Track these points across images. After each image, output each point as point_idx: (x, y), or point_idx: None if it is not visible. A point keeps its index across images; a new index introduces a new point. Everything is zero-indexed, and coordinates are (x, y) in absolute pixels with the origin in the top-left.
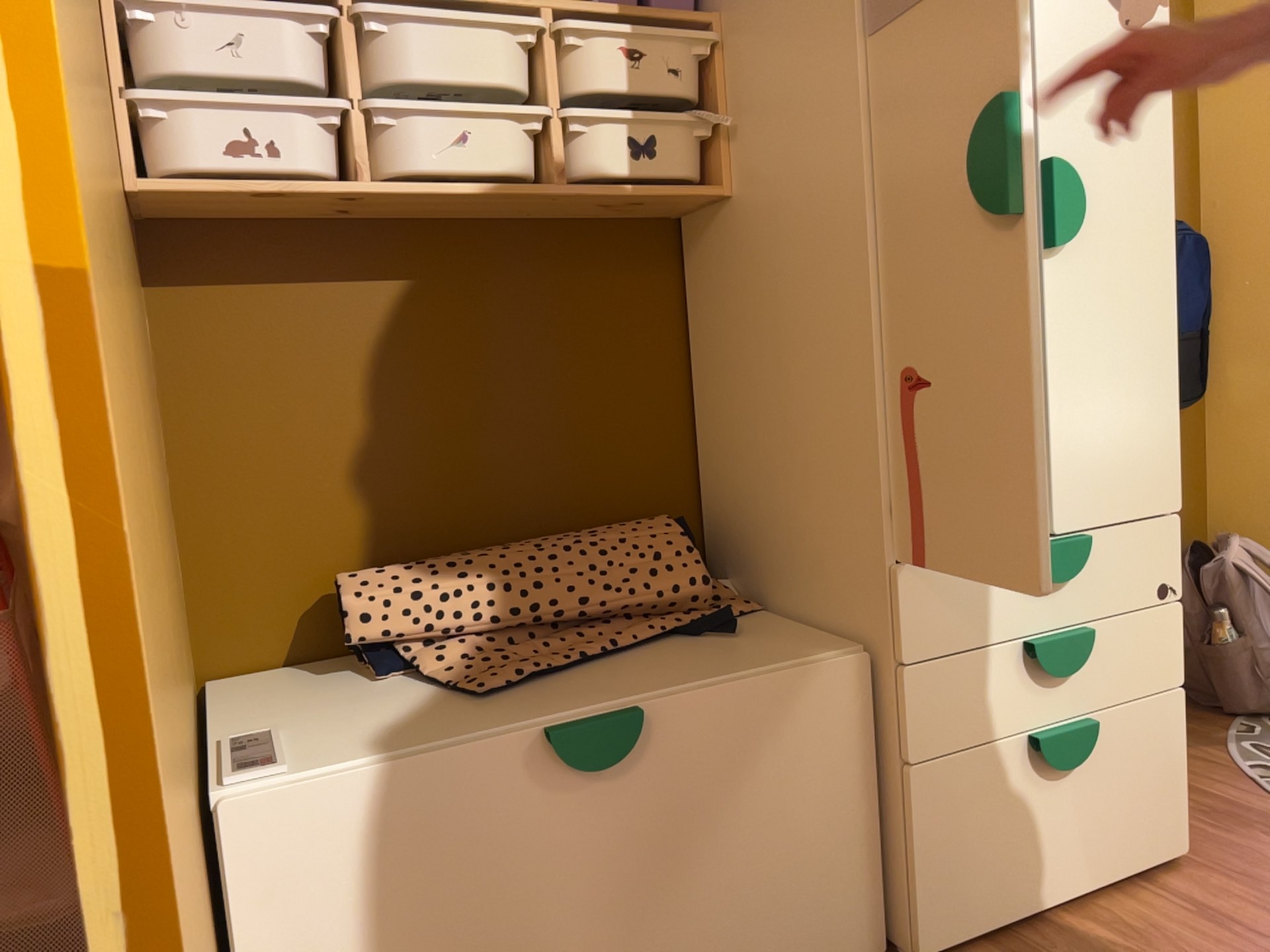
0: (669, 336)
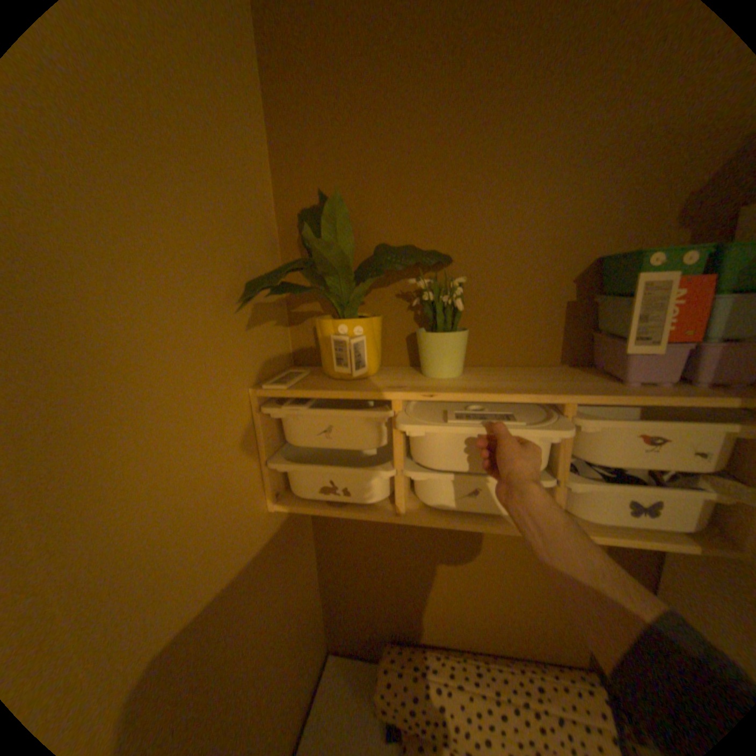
0: (639, 567)
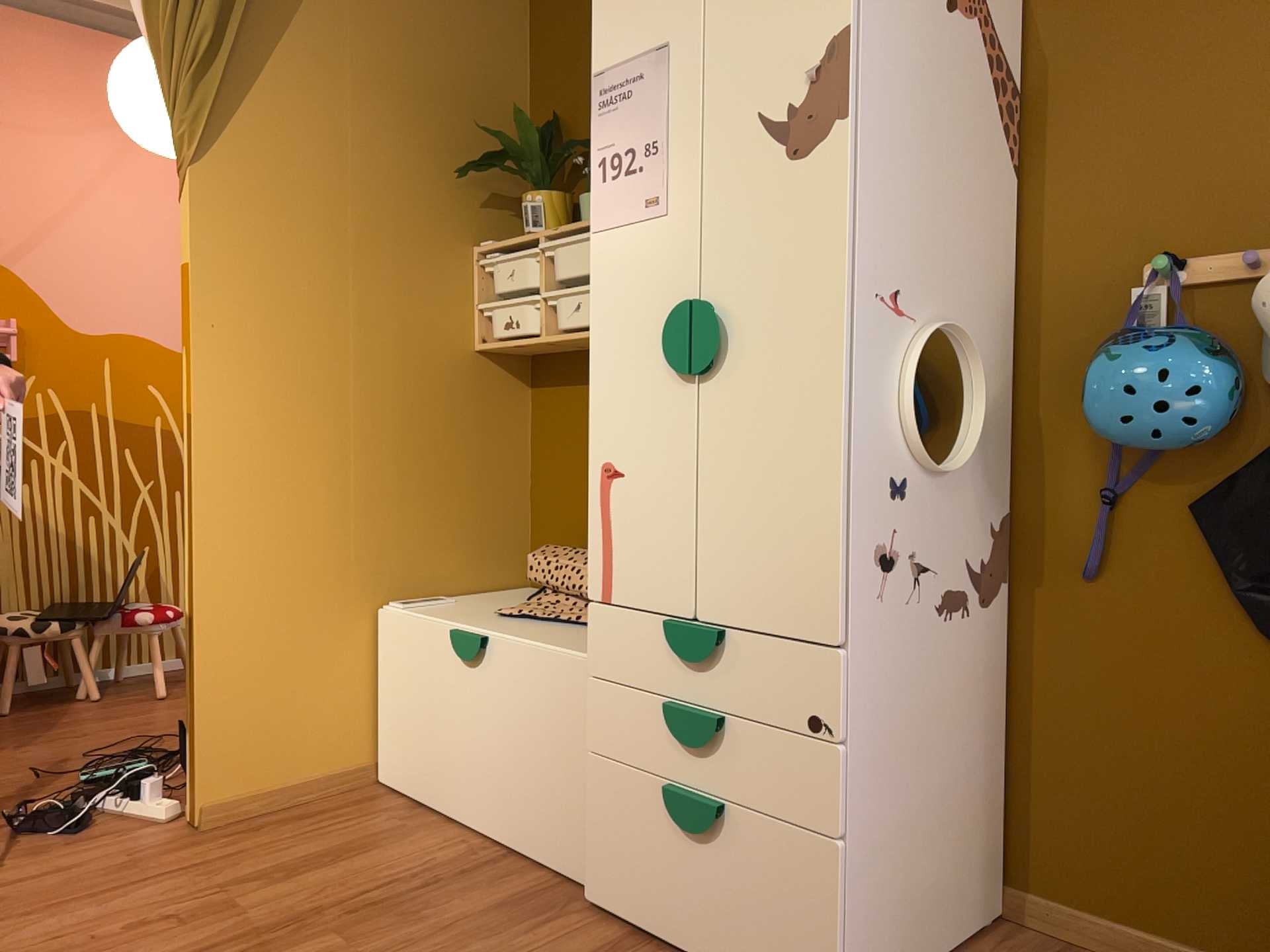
0: None
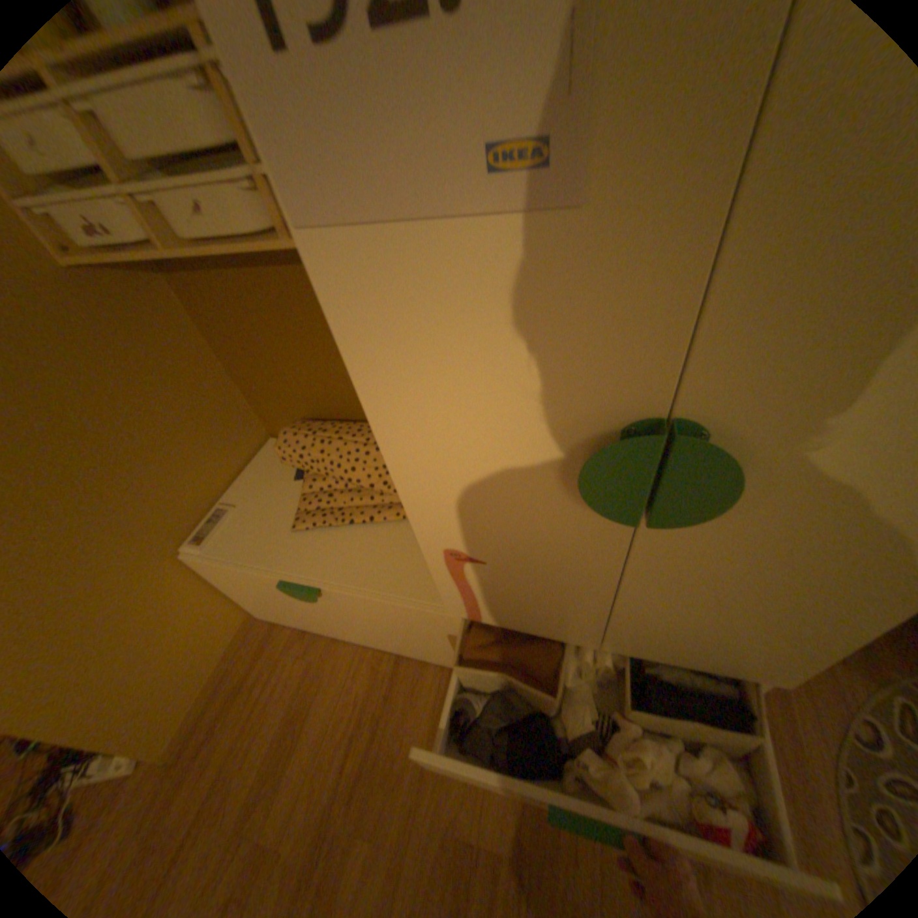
0: None
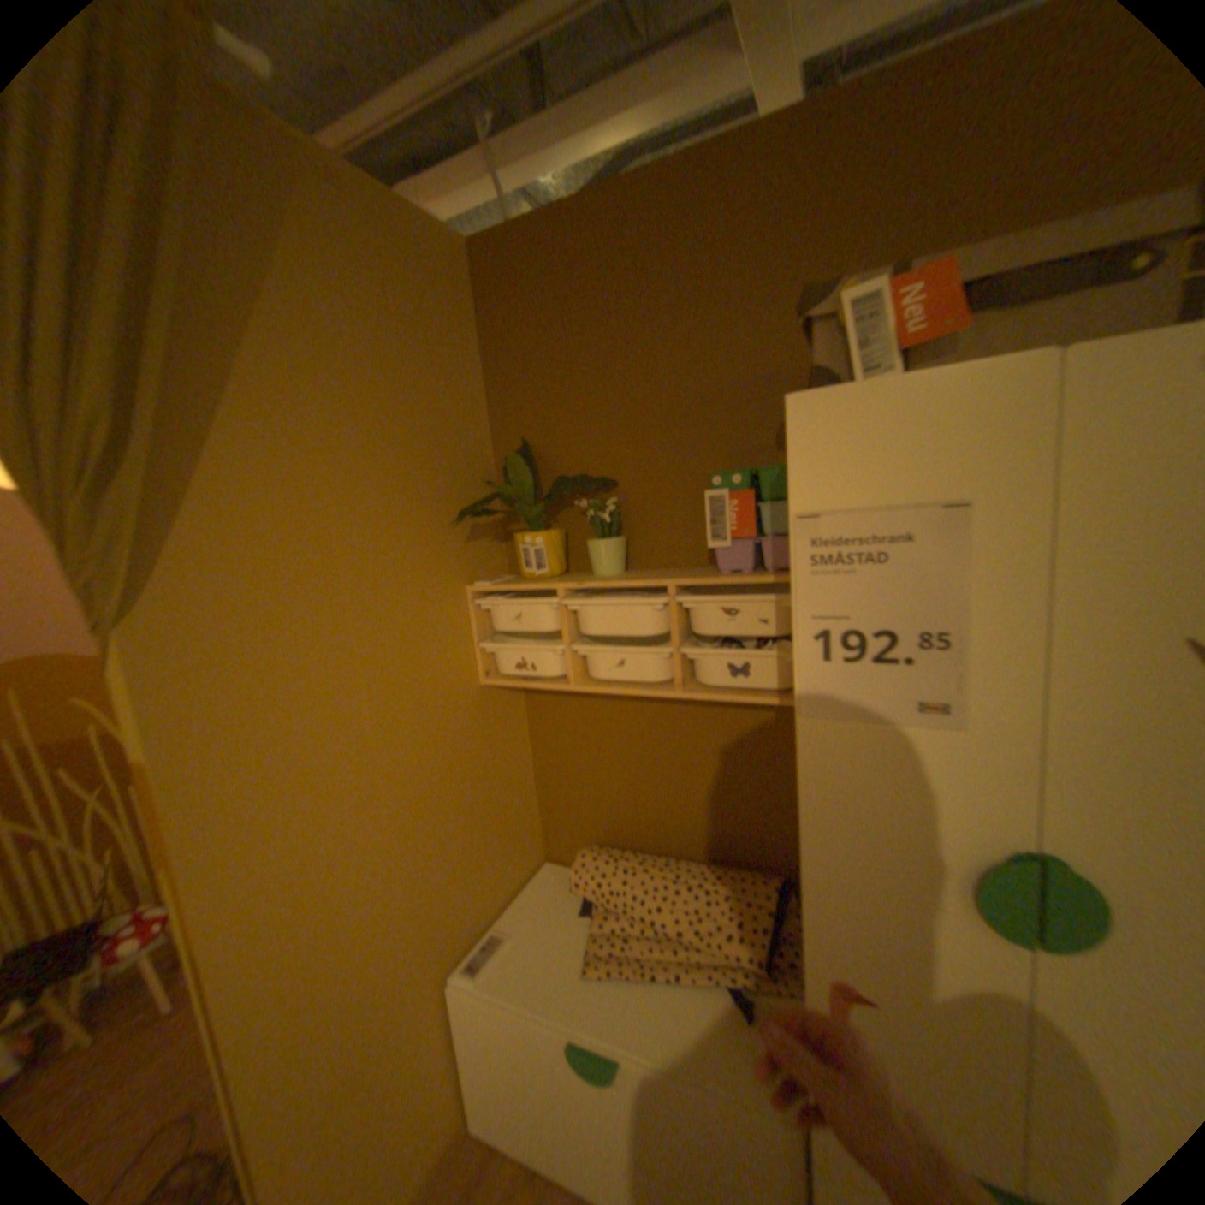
0: None
